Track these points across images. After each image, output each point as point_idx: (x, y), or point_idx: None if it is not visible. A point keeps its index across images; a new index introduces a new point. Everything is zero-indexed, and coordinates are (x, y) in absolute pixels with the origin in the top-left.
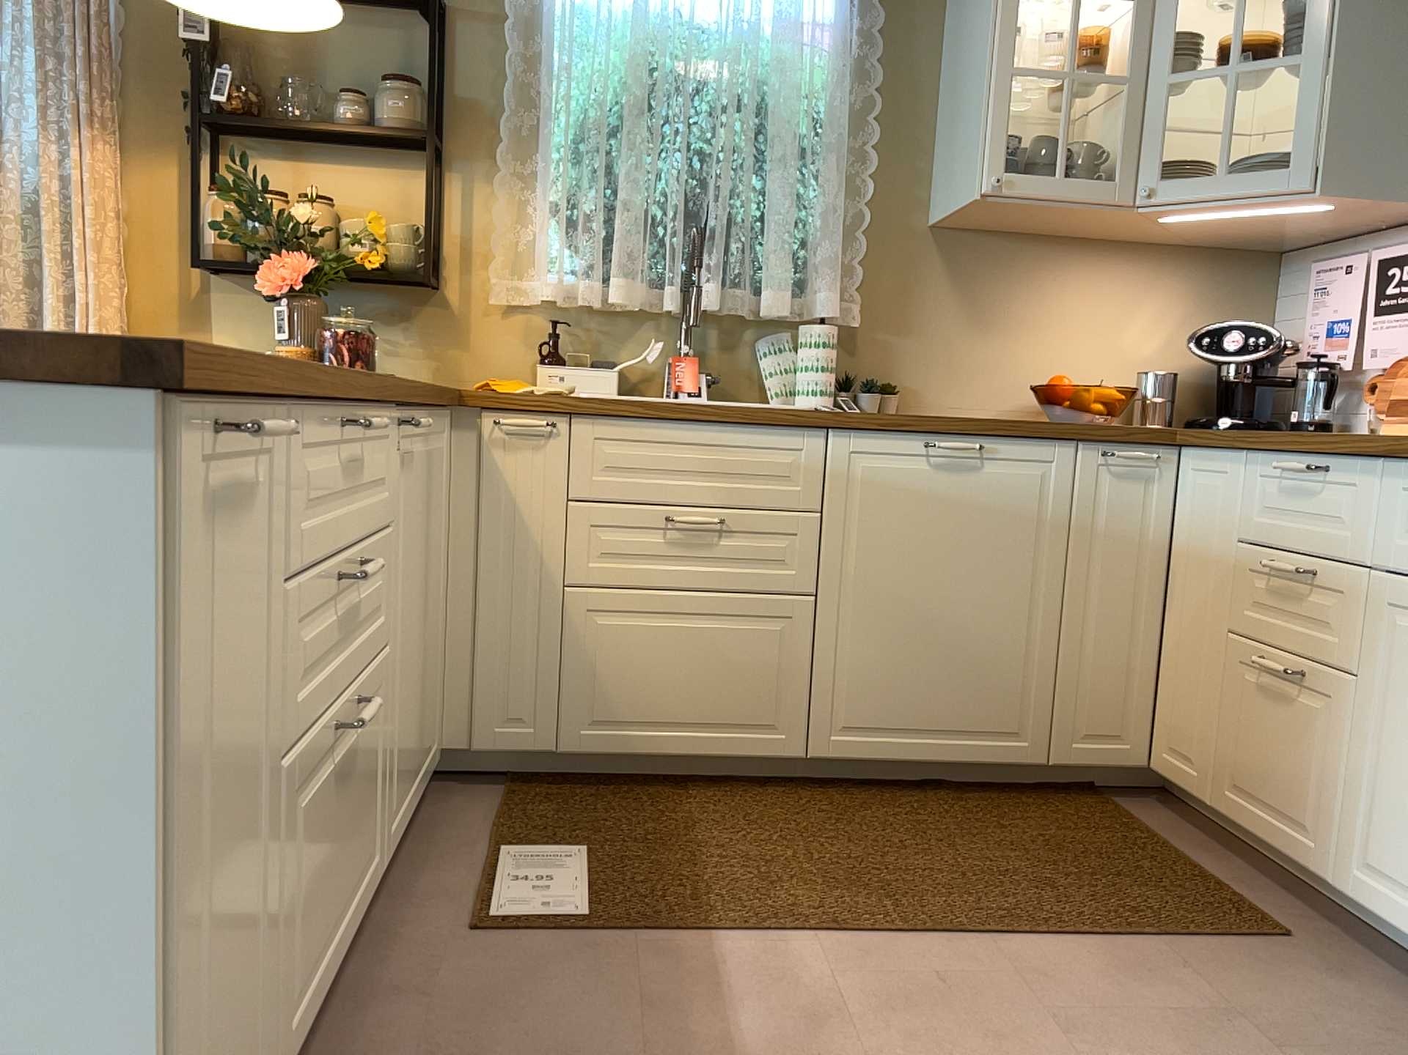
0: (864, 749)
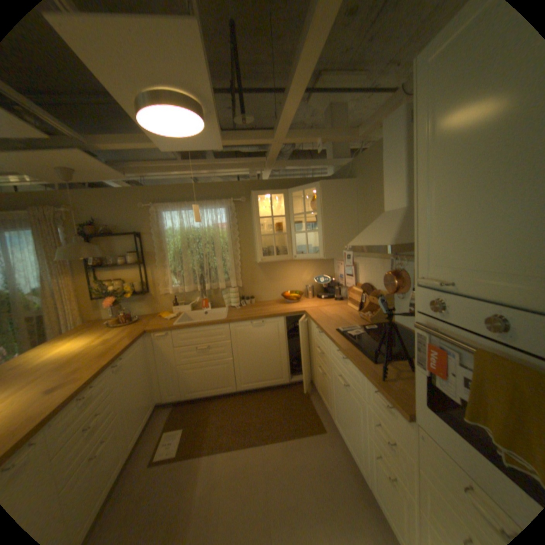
0: (248, 388)
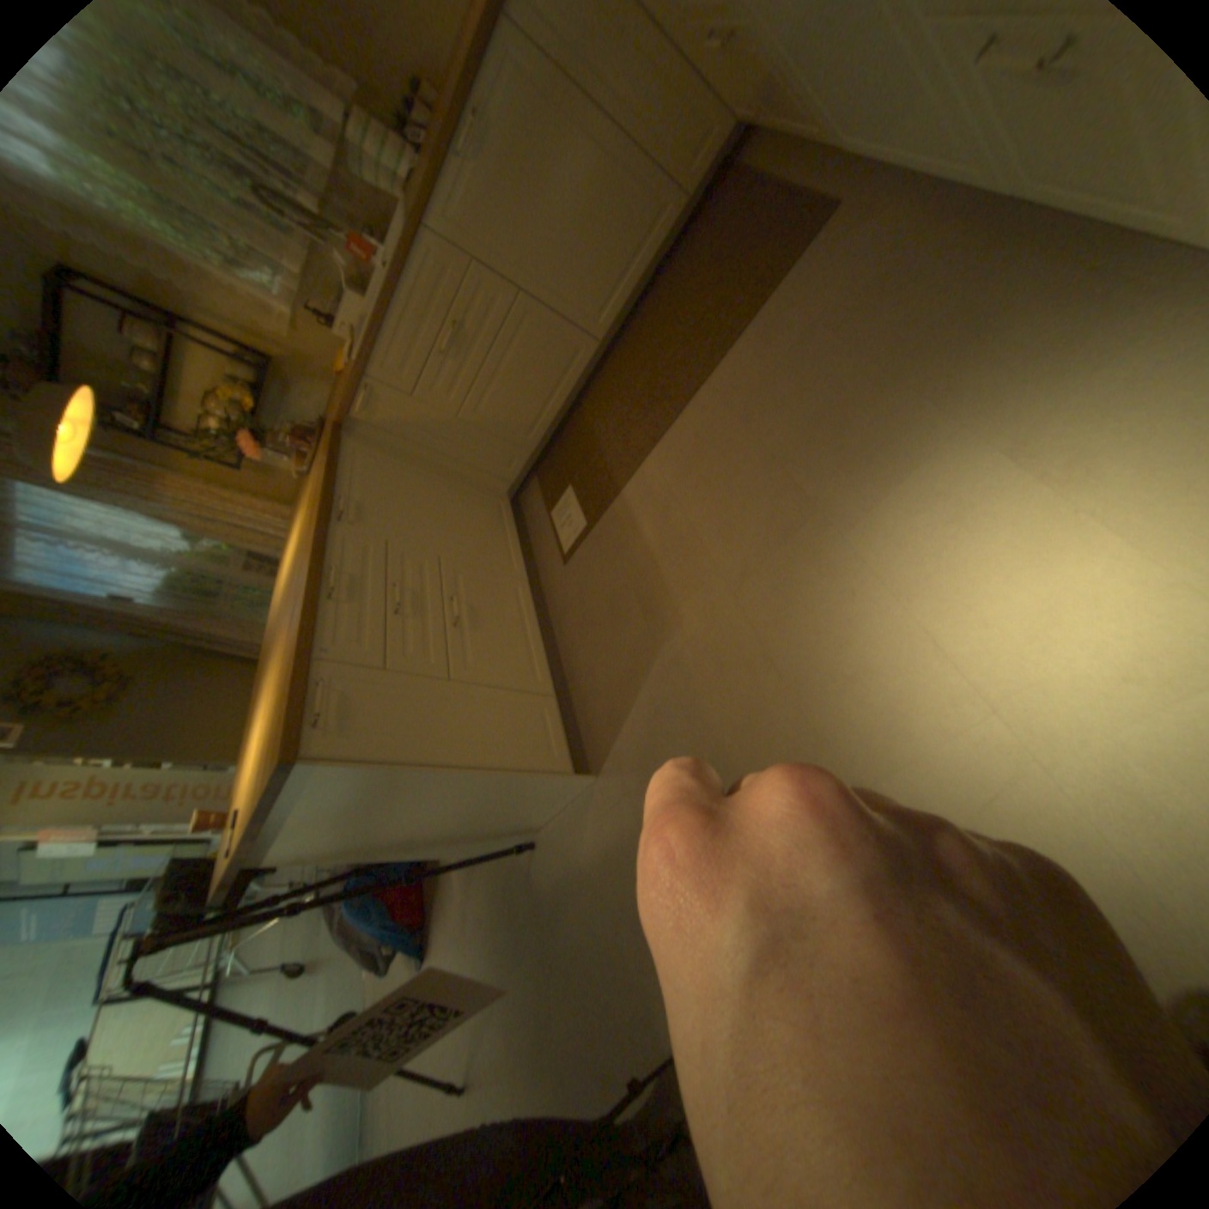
0: (615, 308)
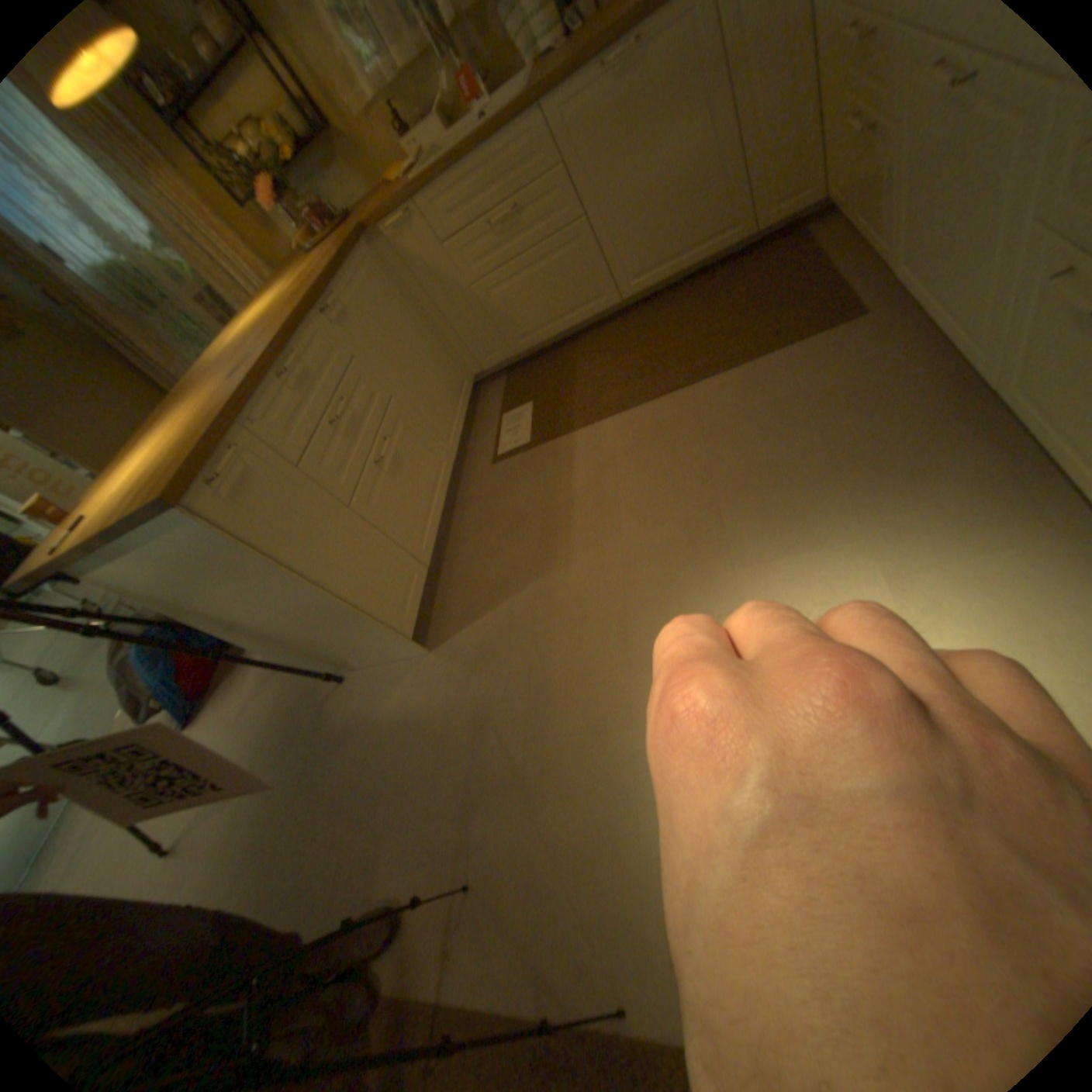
0: (648, 280)
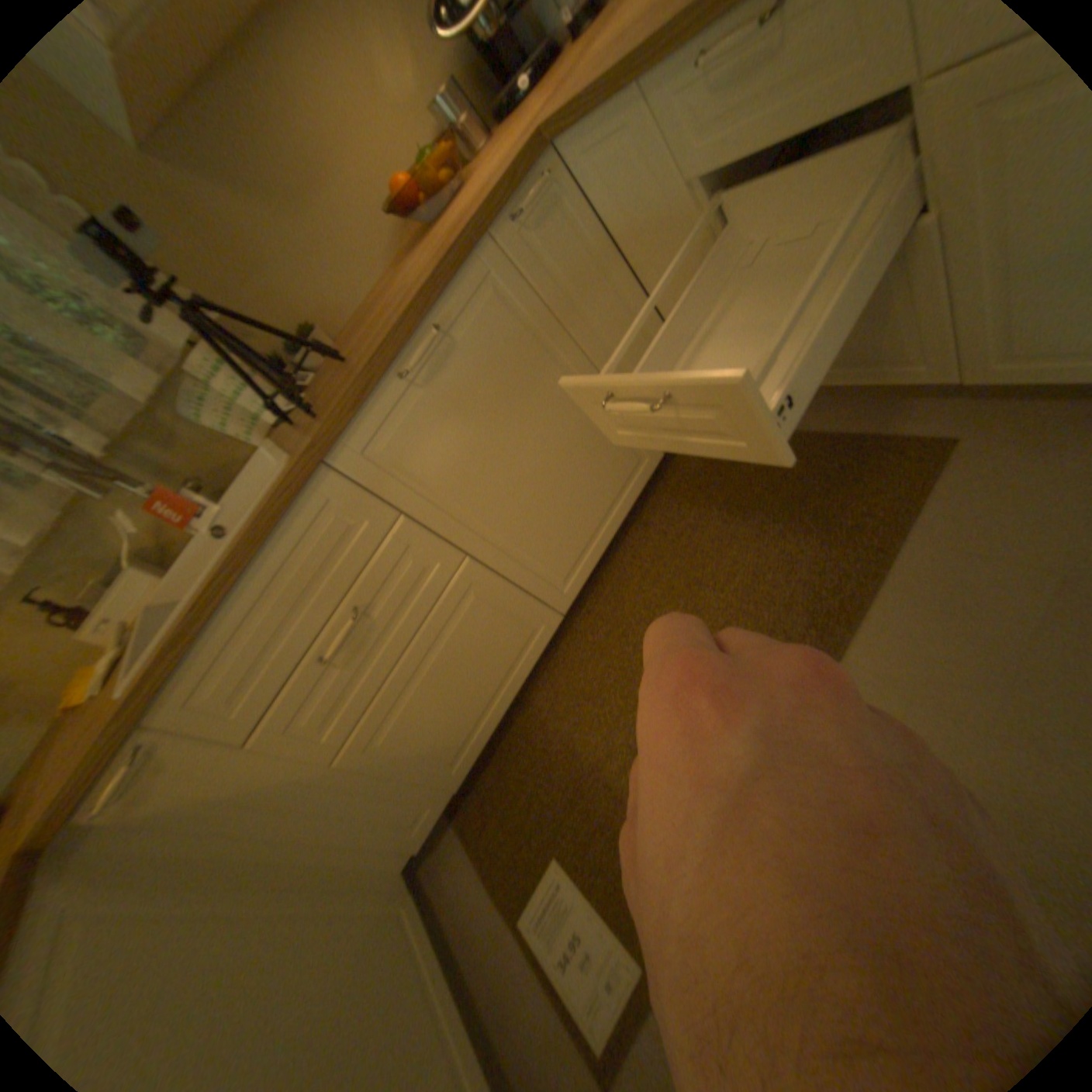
0: (581, 574)
